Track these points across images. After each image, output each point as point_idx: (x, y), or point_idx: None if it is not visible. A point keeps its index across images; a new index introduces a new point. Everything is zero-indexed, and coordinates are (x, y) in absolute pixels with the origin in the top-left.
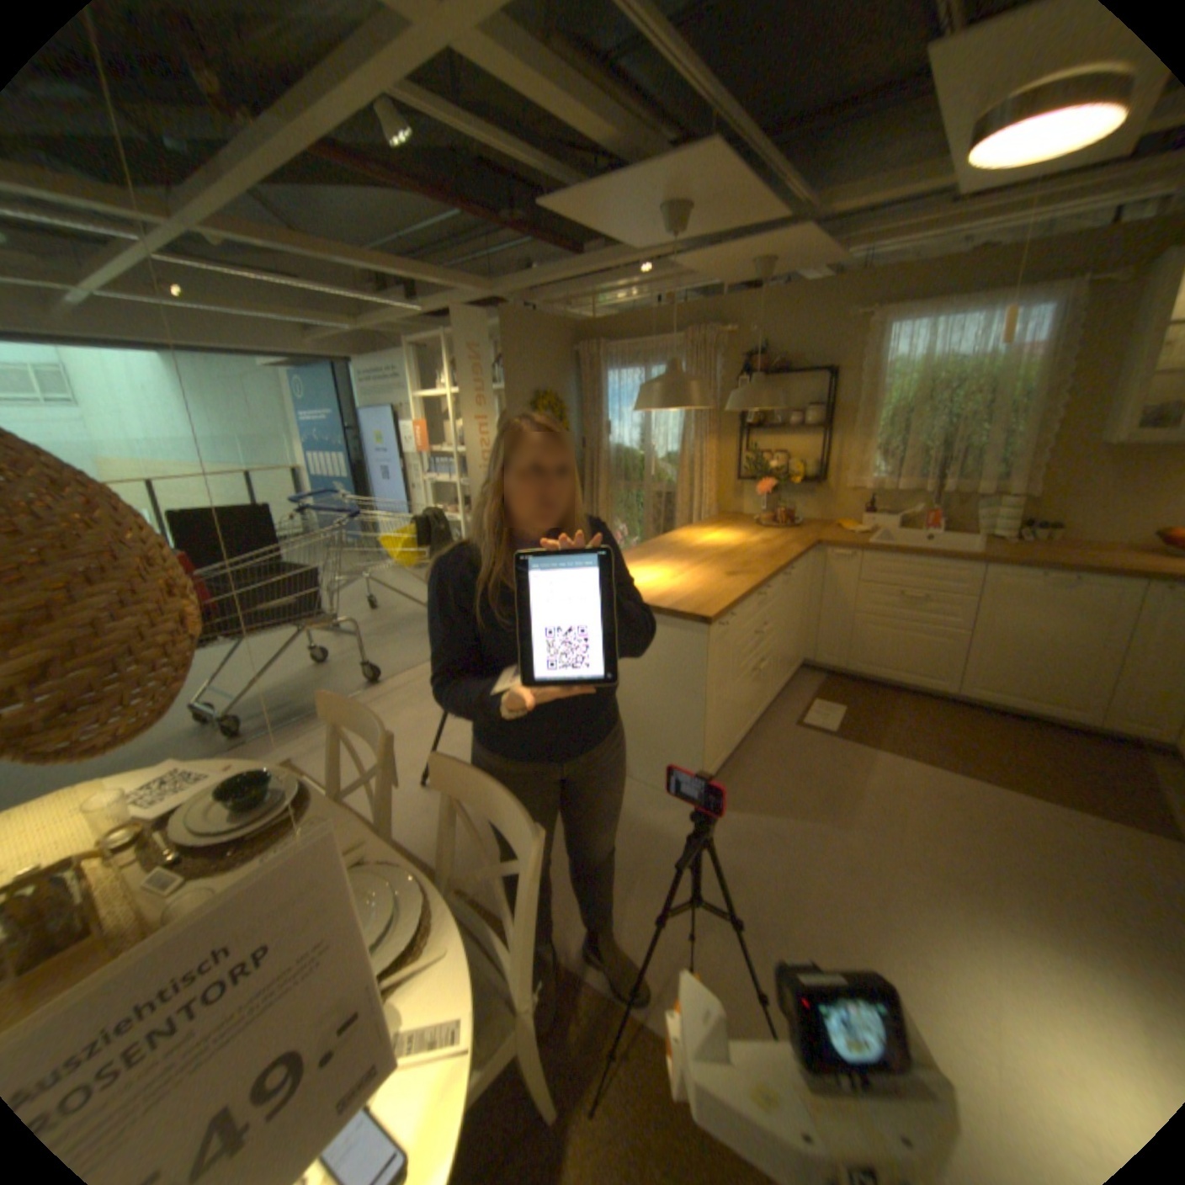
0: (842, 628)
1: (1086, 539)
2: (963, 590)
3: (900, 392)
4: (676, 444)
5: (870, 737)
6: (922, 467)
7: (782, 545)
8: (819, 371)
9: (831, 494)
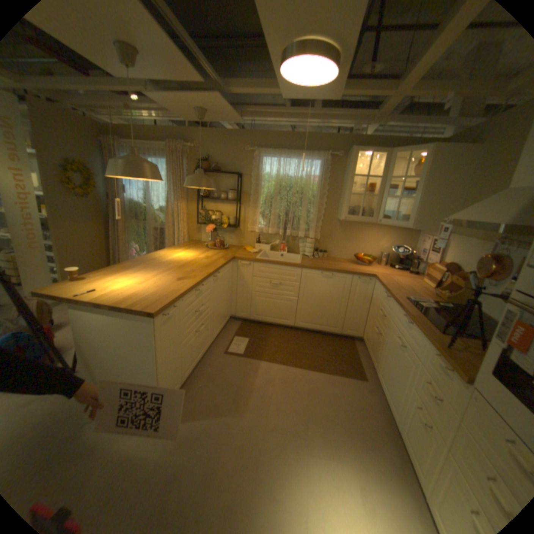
0: (247, 299)
1: (334, 257)
2: (294, 280)
3: (267, 189)
4: (164, 202)
5: (258, 354)
6: (278, 224)
7: (215, 259)
8: (234, 174)
9: (242, 233)
